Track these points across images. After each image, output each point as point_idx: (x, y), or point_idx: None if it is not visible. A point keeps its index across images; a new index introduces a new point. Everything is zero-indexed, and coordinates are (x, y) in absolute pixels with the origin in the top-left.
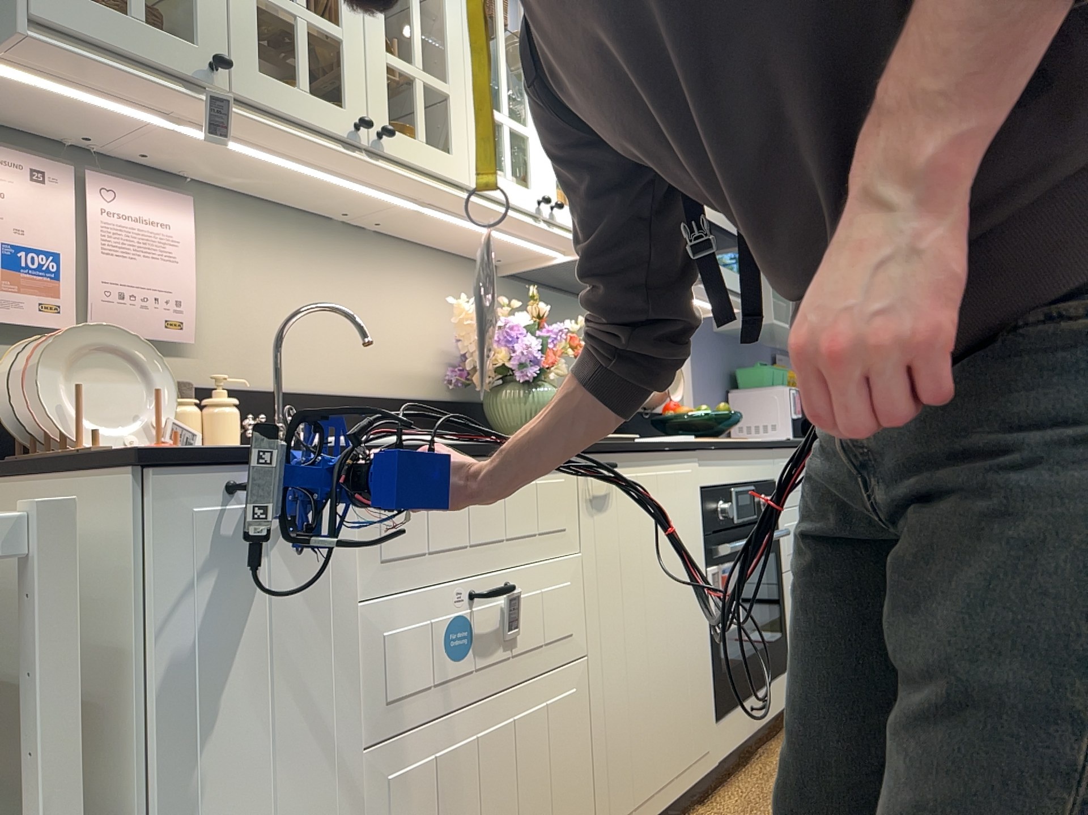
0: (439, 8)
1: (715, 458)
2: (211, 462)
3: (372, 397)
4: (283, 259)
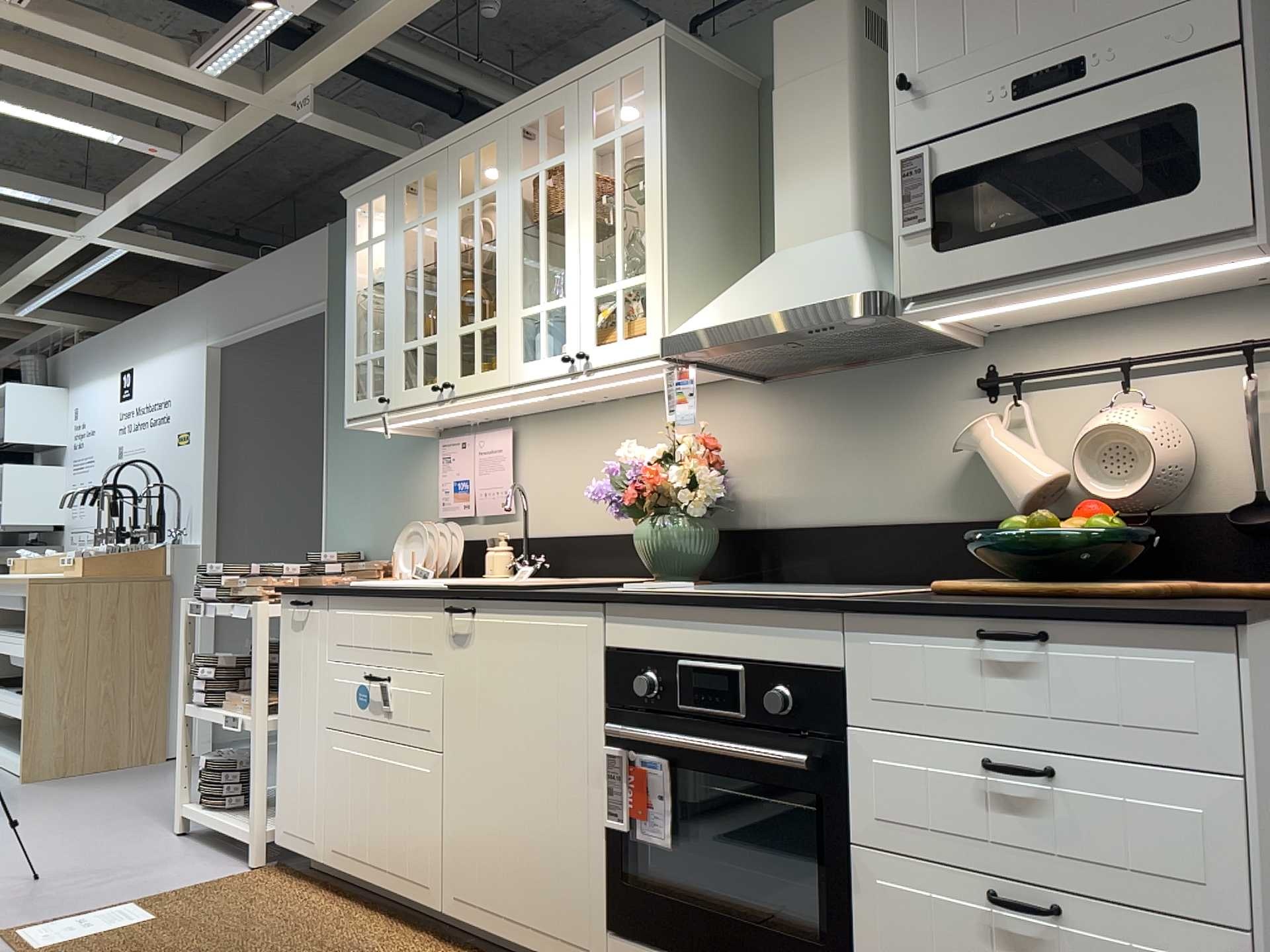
0: (498, 258)
1: (639, 615)
2: (290, 592)
3: (614, 534)
4: (562, 444)
